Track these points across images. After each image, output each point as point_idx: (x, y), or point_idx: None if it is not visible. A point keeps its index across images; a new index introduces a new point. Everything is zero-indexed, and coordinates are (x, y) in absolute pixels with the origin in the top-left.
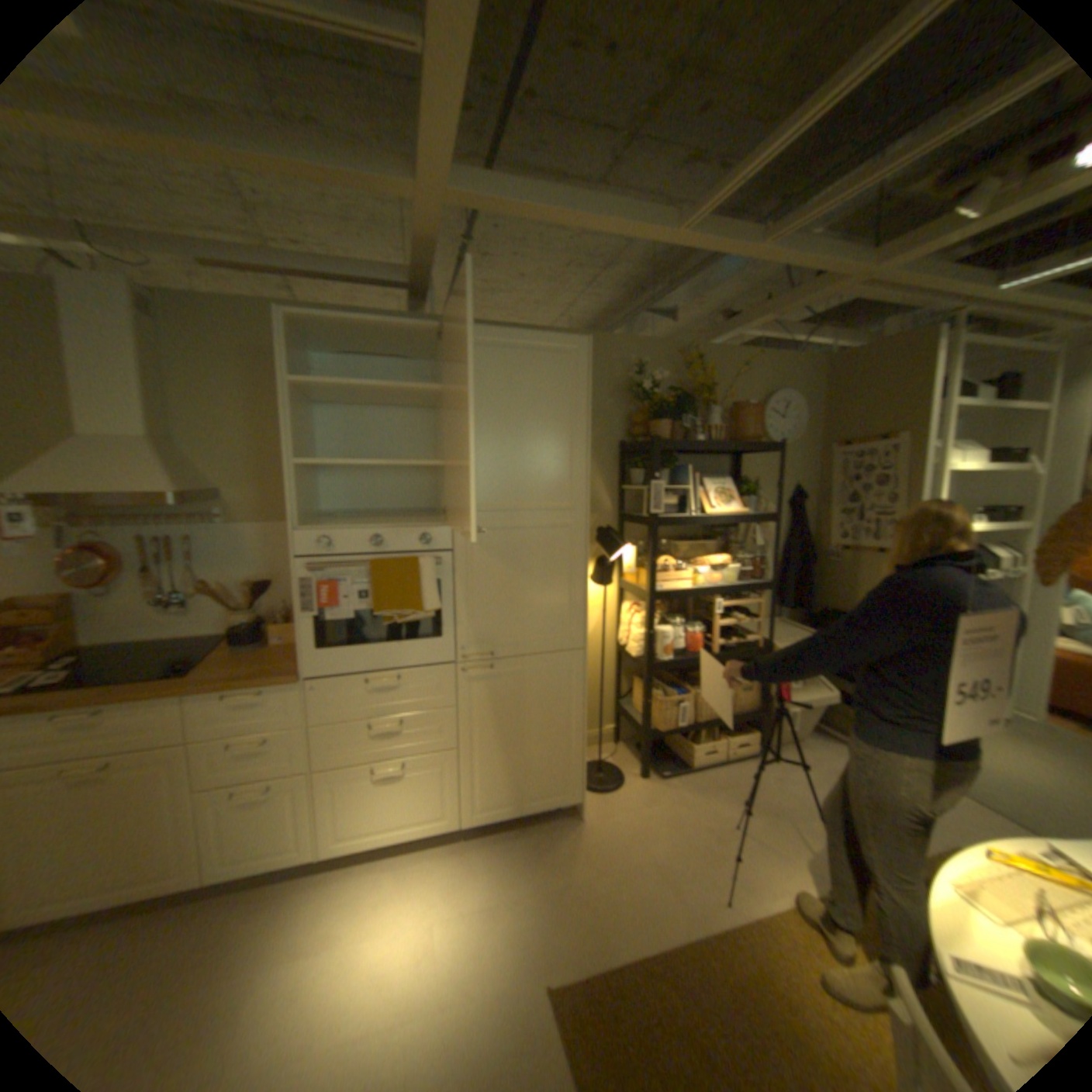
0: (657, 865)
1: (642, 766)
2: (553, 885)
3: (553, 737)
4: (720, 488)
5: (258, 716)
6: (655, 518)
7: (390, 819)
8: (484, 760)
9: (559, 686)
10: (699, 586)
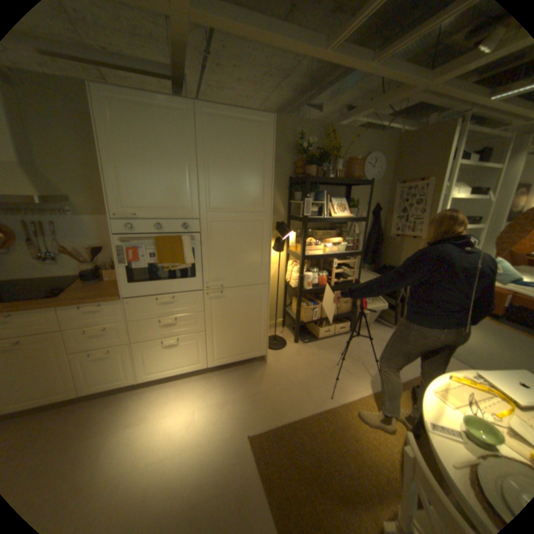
0: (300, 382)
1: (295, 338)
2: (251, 392)
3: (253, 325)
4: (340, 203)
5: (100, 317)
6: (306, 218)
7: (173, 364)
8: (218, 336)
9: (256, 302)
10: (326, 253)
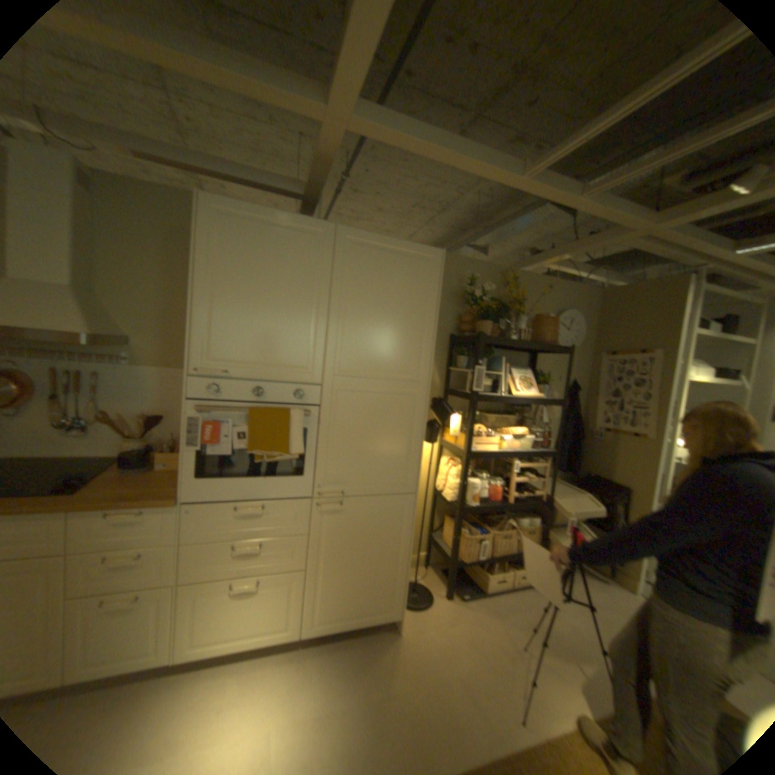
0: (464, 682)
1: (449, 590)
2: (377, 697)
3: (386, 565)
4: (525, 377)
5: (140, 534)
6: (477, 395)
7: (244, 629)
8: (328, 581)
9: (395, 524)
10: (504, 450)
